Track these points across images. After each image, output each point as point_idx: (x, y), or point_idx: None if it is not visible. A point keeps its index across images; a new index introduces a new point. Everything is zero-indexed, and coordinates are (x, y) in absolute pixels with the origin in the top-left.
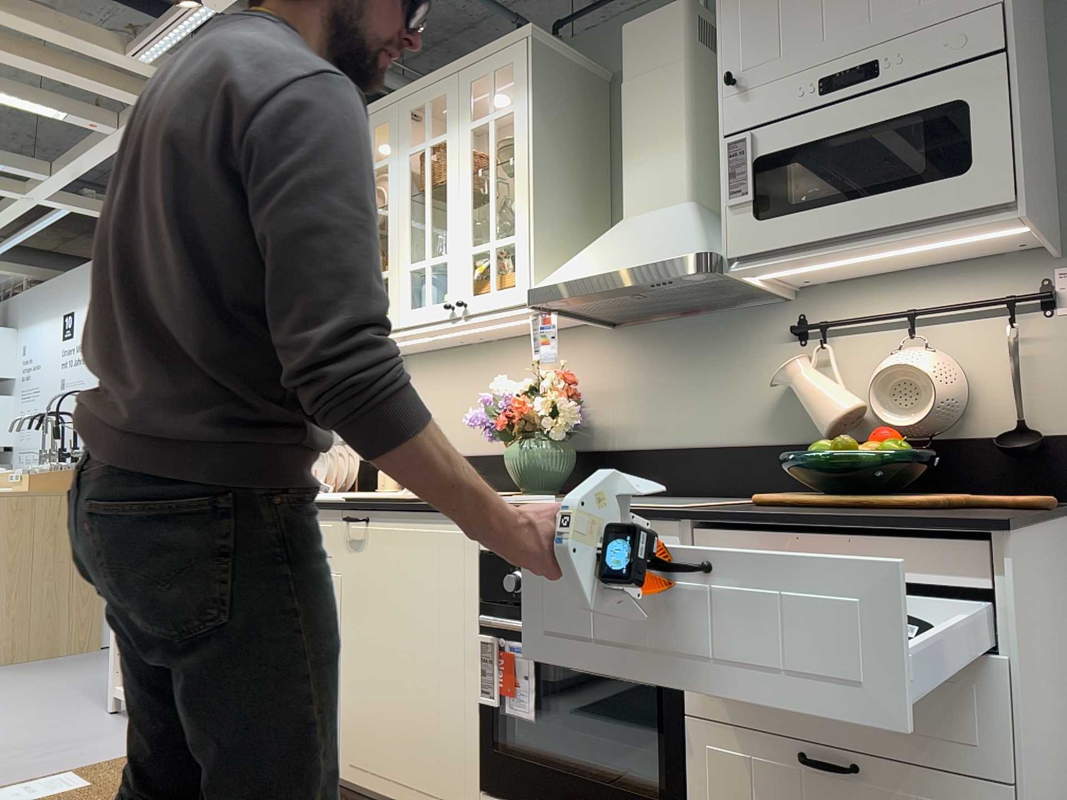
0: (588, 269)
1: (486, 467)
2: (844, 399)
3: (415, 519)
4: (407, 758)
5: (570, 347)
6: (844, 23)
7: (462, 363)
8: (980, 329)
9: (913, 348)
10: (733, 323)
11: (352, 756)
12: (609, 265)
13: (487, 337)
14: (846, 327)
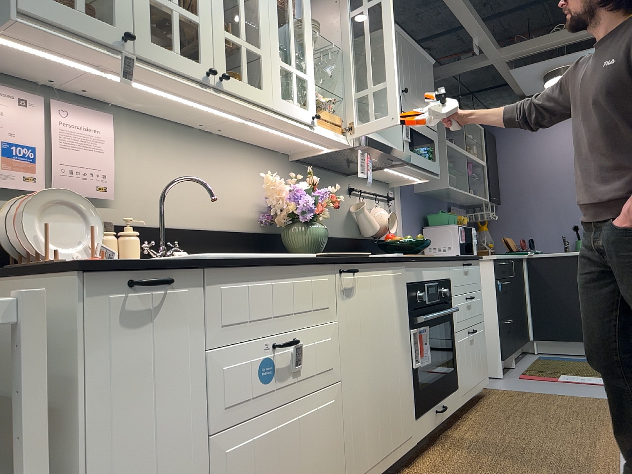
0: (377, 139)
1: (217, 241)
2: (379, 222)
3: (381, 268)
4: (387, 434)
5: (270, 164)
6: (420, 97)
7: (186, 143)
8: (382, 205)
9: (378, 207)
10: (334, 179)
11: (357, 471)
12: (383, 142)
13: (223, 132)
14: (360, 194)
